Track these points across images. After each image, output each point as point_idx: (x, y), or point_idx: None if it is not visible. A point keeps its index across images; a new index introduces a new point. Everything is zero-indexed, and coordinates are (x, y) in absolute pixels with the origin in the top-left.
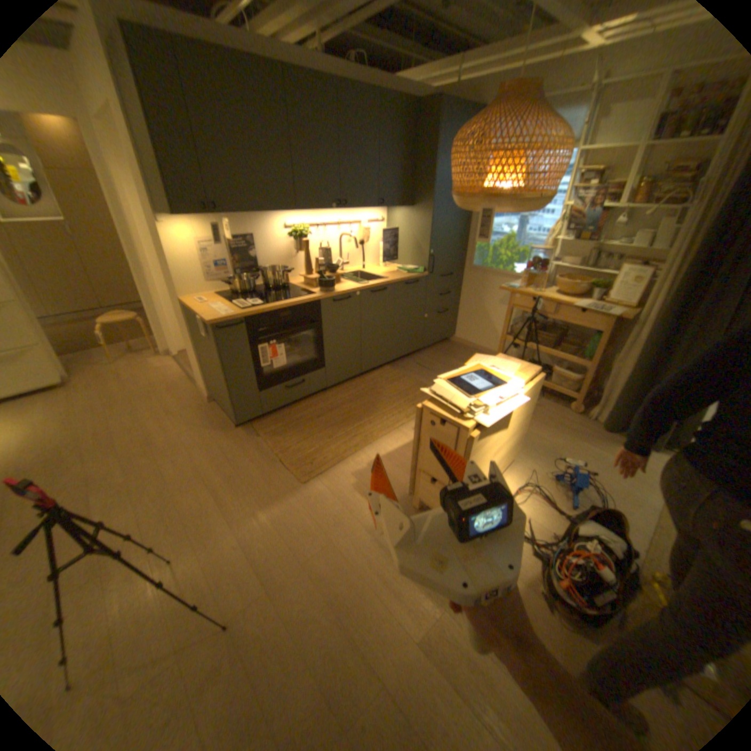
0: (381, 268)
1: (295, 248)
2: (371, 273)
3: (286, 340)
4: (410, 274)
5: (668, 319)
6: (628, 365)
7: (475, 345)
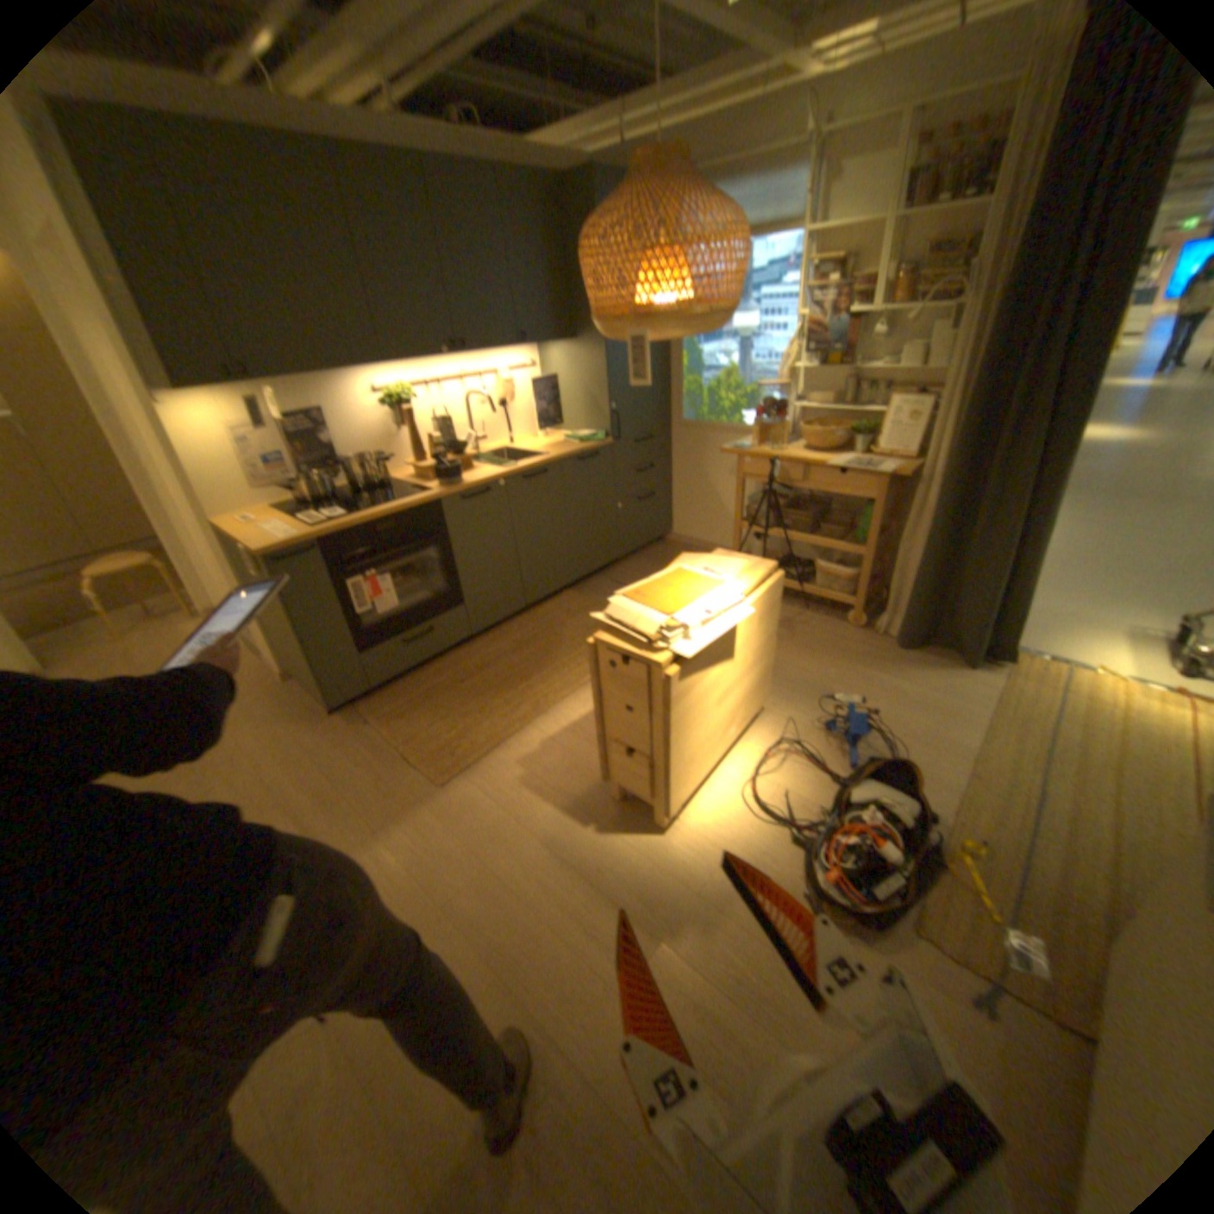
0: (542, 440)
1: (395, 423)
2: (524, 449)
3: (395, 568)
4: (586, 445)
5: (959, 471)
6: (917, 546)
7: (704, 544)
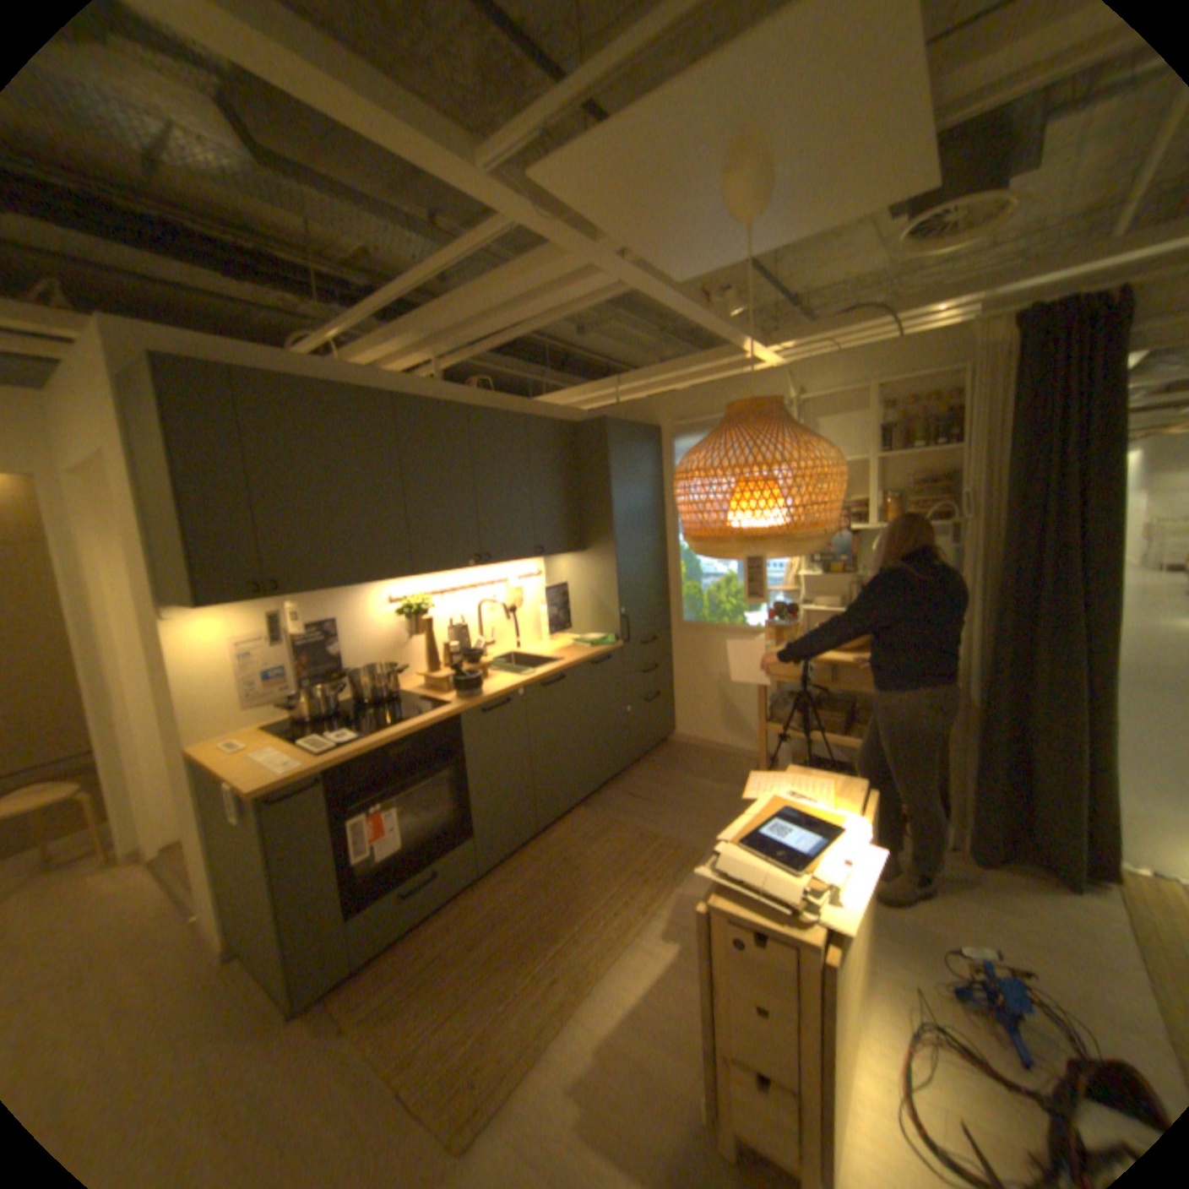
0: (548, 642)
1: (409, 630)
2: (533, 652)
3: (400, 797)
4: (597, 647)
5: (1002, 670)
6: (971, 747)
7: (714, 744)
